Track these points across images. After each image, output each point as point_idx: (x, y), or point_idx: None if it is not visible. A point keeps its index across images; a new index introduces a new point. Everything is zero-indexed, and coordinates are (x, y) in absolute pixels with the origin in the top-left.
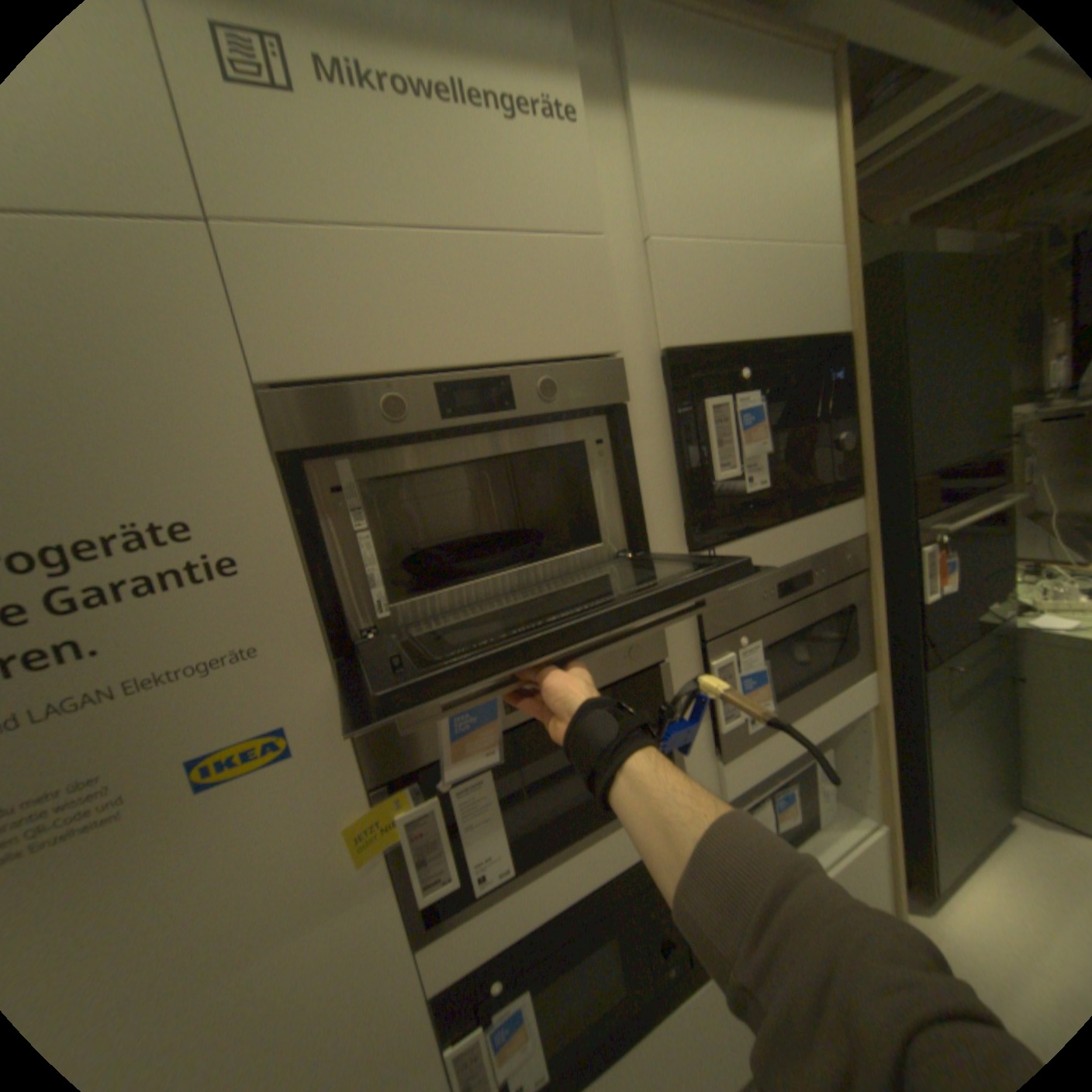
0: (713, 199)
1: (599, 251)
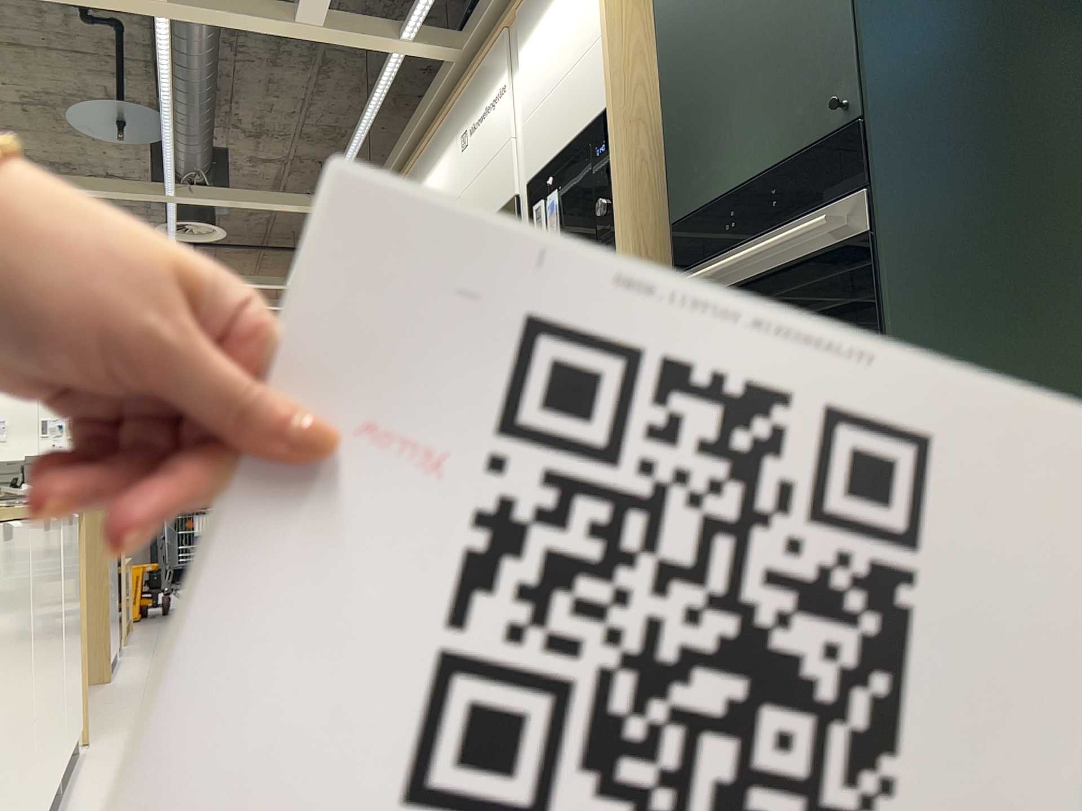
0: (543, 81)
1: (511, 148)
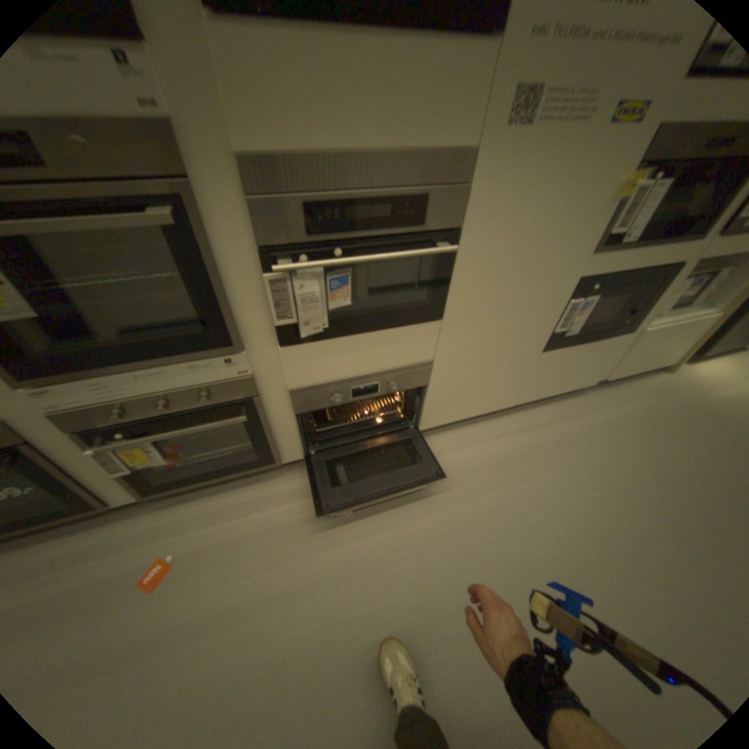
0: None
1: None
